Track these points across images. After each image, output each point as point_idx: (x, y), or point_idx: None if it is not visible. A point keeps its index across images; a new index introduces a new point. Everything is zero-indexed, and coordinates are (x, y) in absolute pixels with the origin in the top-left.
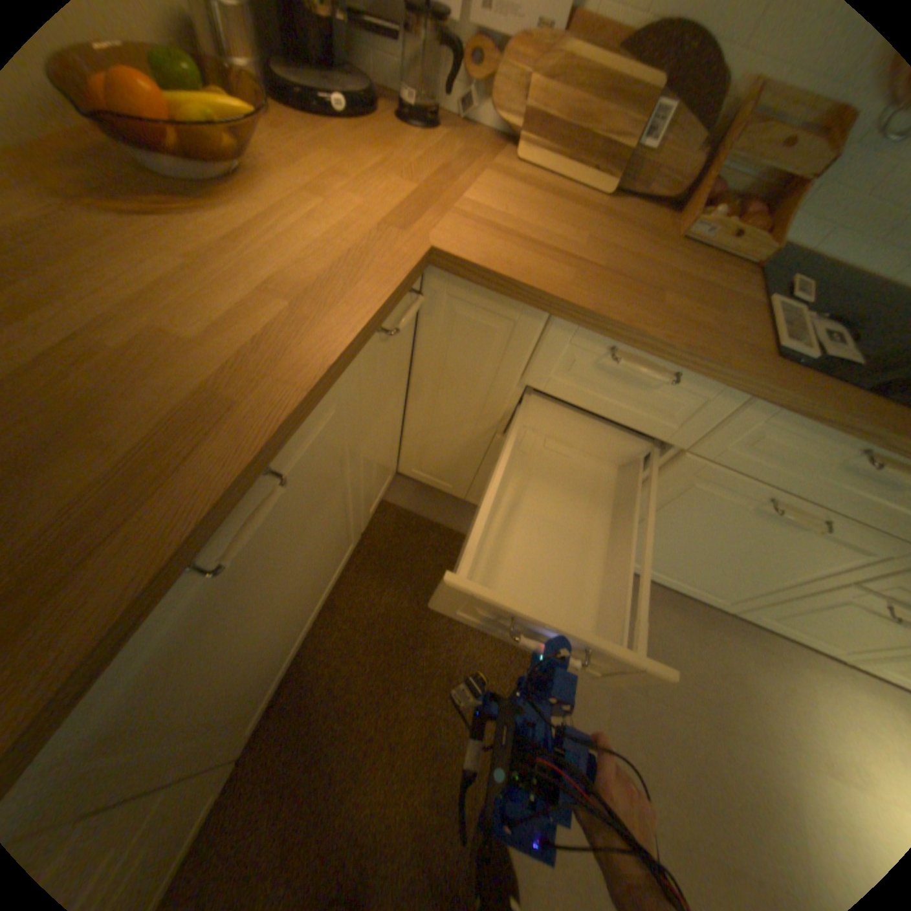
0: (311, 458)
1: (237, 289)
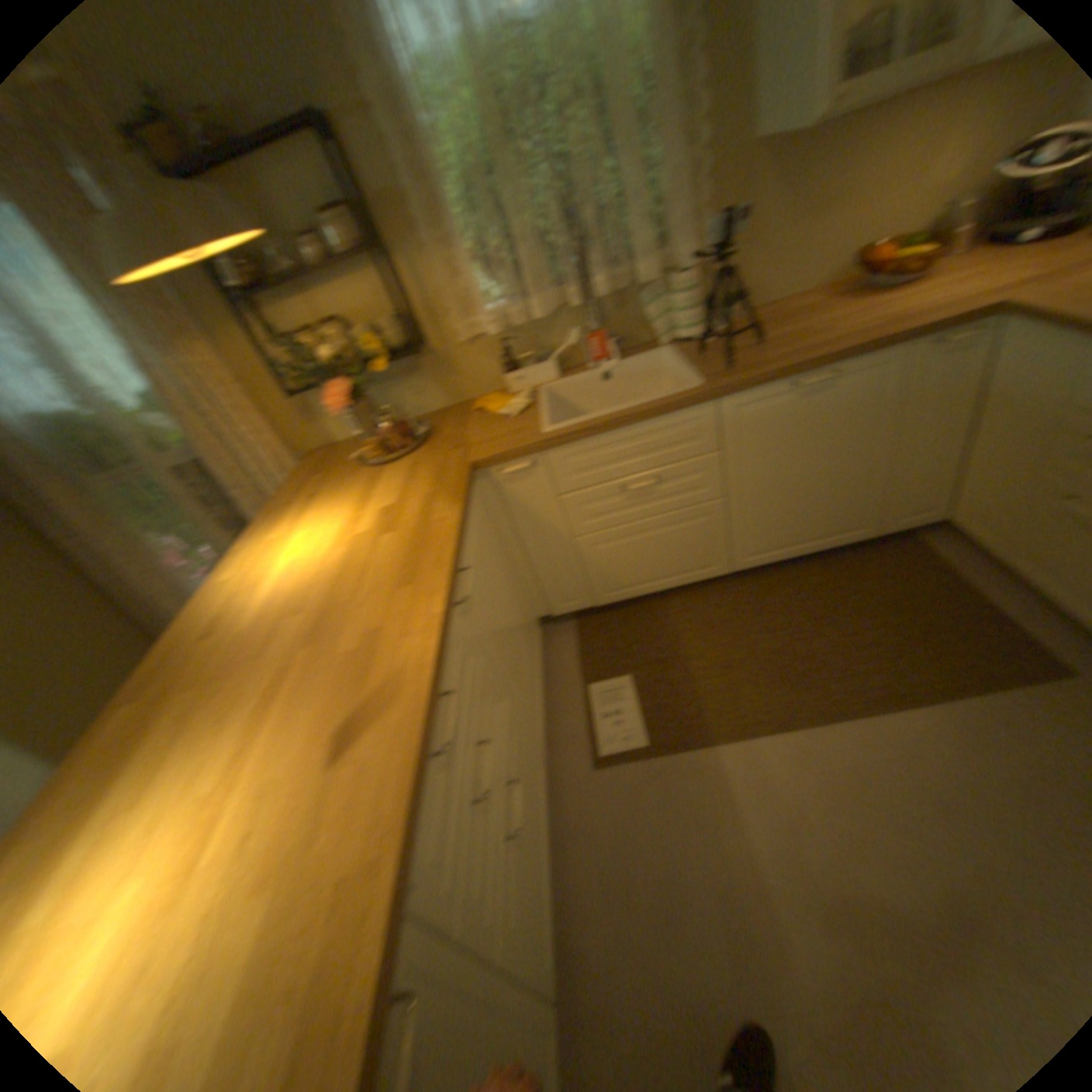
0: (854, 391)
1: (866, 318)
